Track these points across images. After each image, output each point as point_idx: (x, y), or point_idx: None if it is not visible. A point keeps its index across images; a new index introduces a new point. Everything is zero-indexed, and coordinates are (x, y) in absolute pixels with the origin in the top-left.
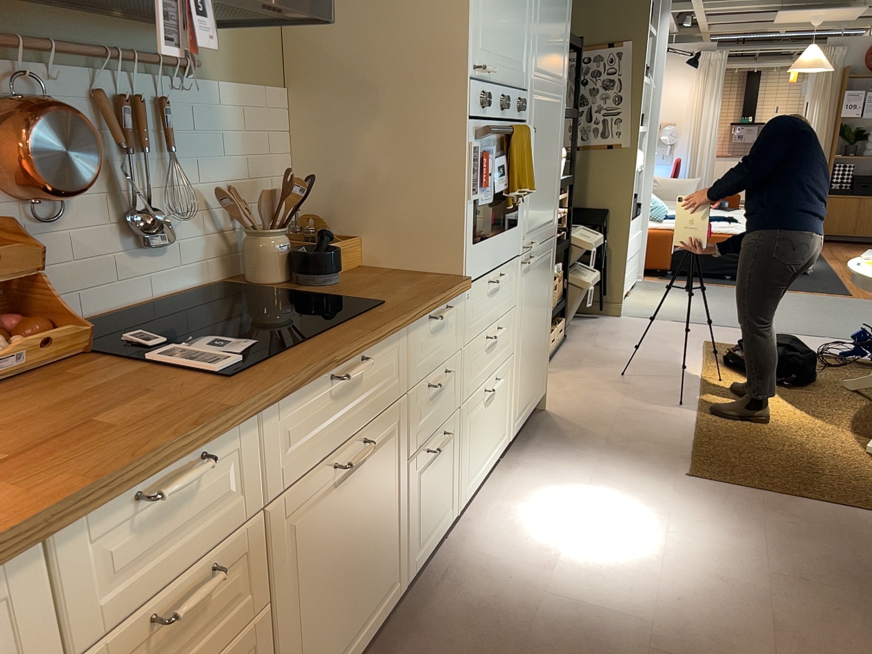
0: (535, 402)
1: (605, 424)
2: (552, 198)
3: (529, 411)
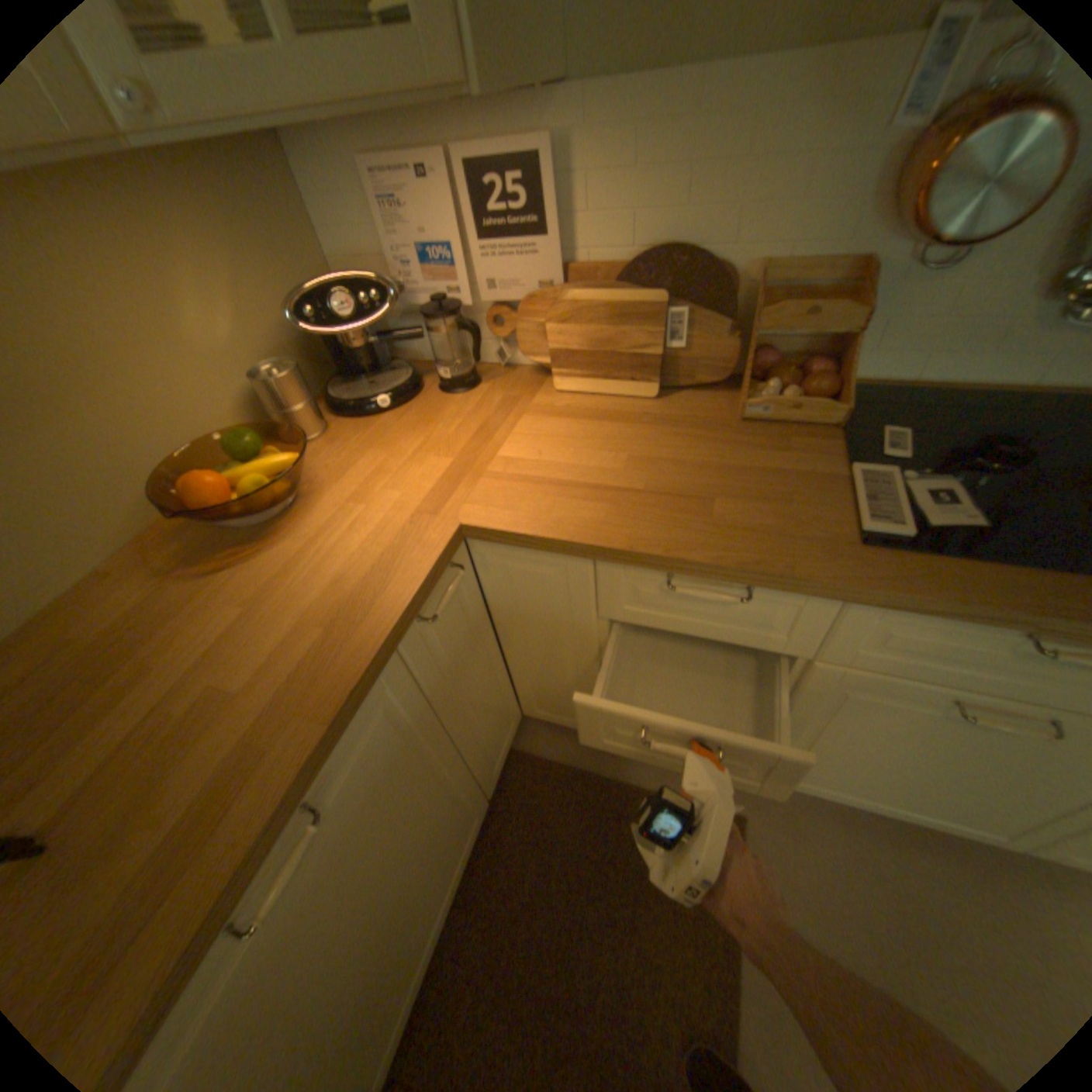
0: None
1: None
2: None
3: None
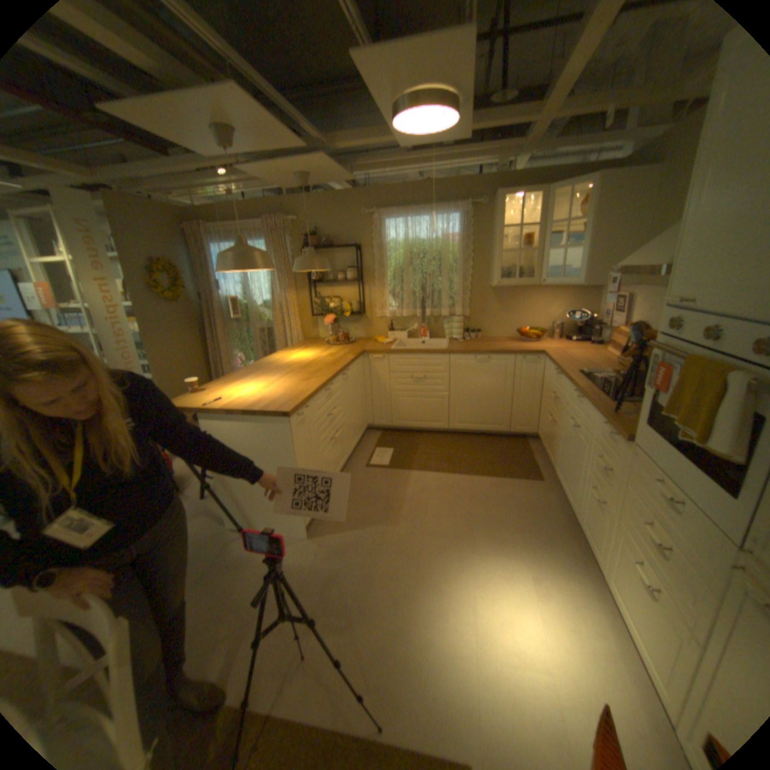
0: None
1: None
2: None
3: None
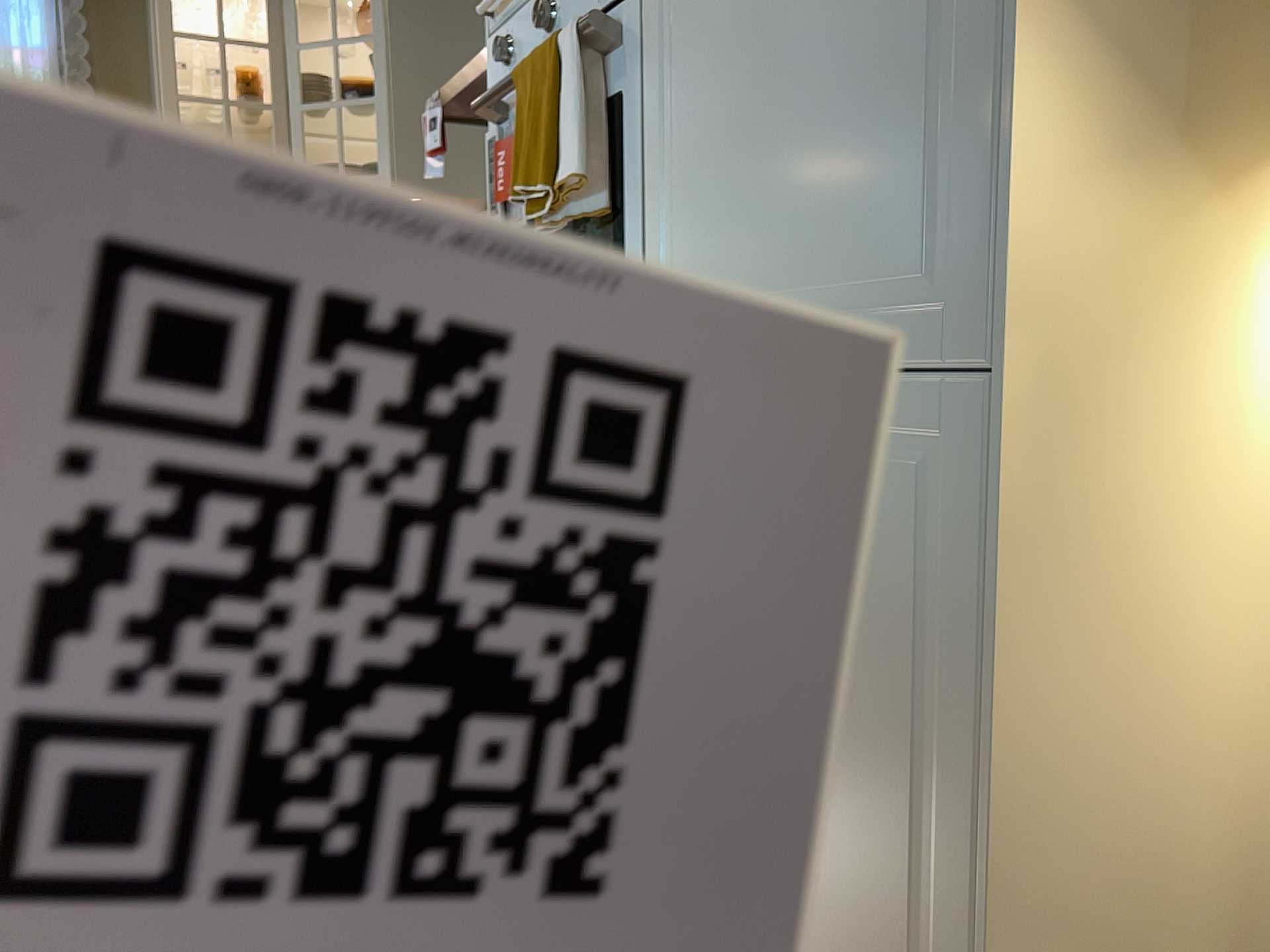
0: None
1: None
2: (896, 174)
3: None
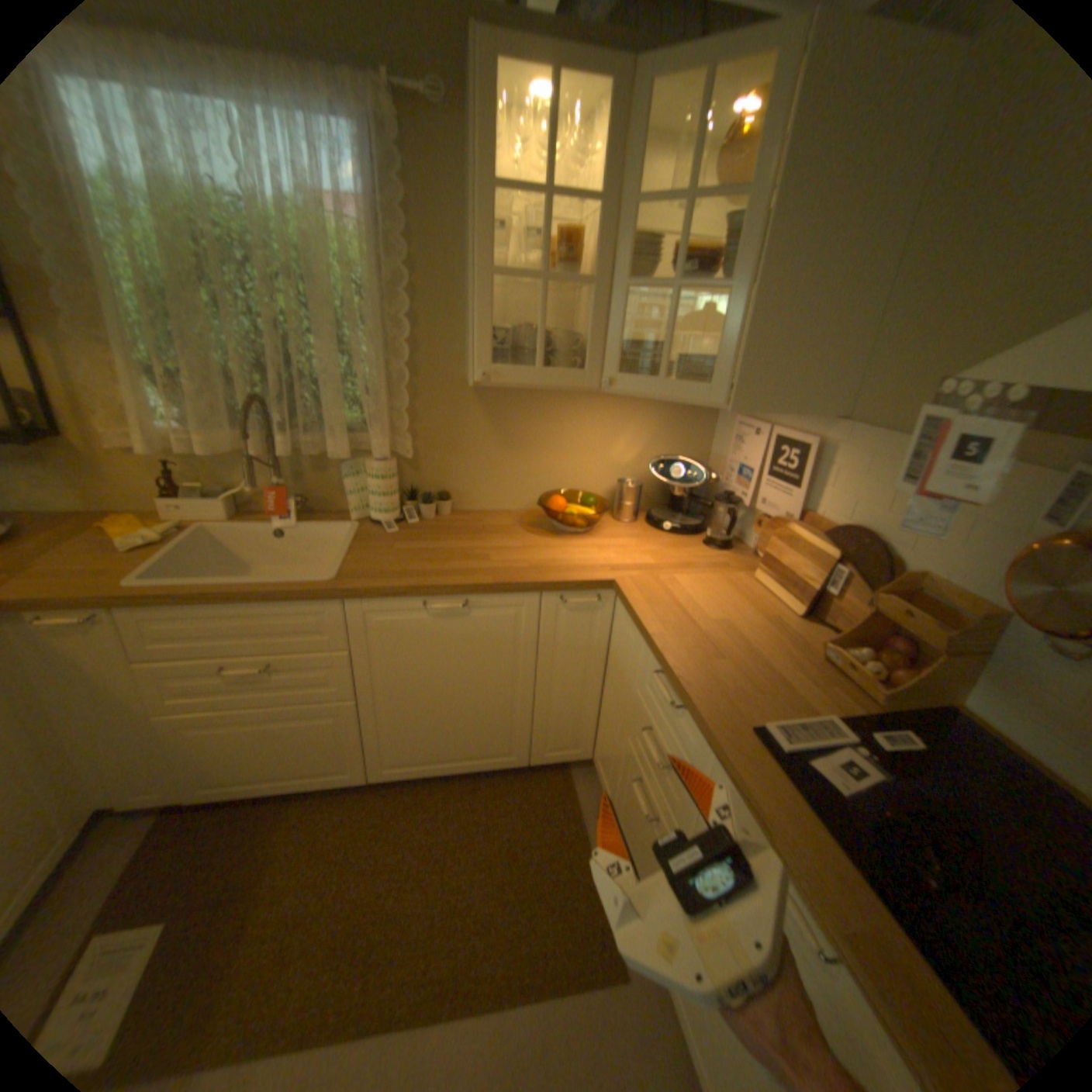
0: None
1: None
2: None
3: None
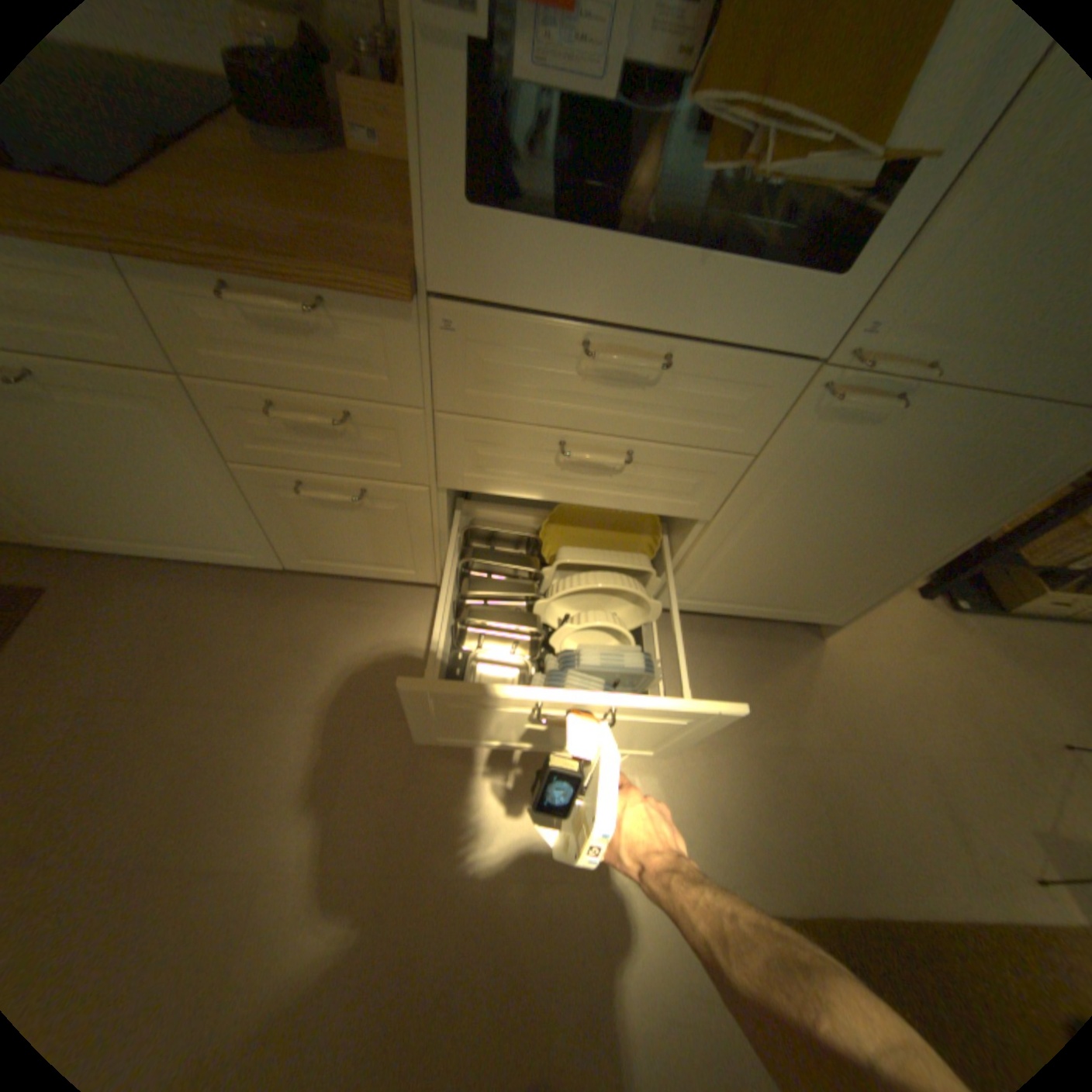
0: (781, 616)
1: (843, 743)
2: None
3: (748, 612)
